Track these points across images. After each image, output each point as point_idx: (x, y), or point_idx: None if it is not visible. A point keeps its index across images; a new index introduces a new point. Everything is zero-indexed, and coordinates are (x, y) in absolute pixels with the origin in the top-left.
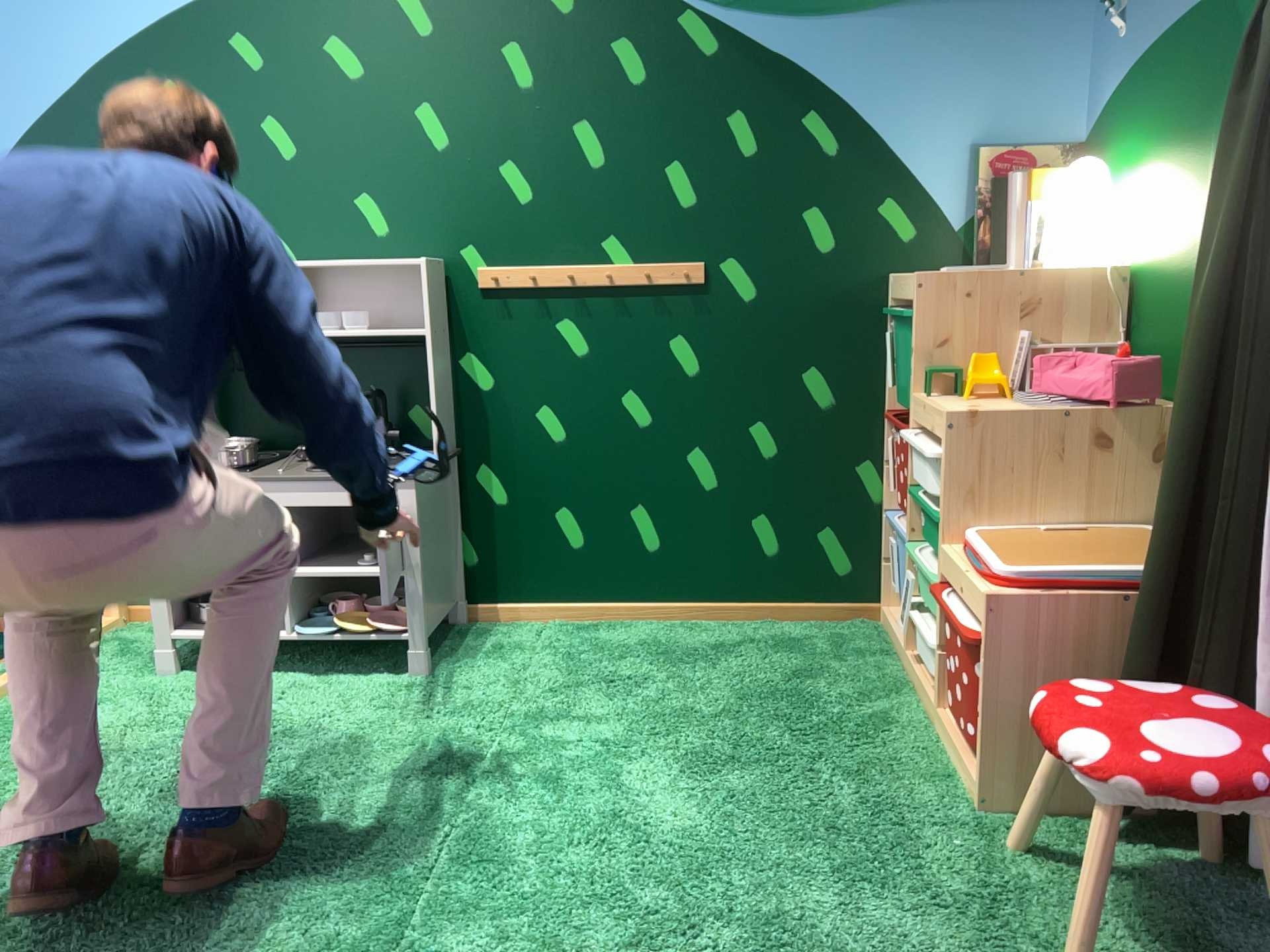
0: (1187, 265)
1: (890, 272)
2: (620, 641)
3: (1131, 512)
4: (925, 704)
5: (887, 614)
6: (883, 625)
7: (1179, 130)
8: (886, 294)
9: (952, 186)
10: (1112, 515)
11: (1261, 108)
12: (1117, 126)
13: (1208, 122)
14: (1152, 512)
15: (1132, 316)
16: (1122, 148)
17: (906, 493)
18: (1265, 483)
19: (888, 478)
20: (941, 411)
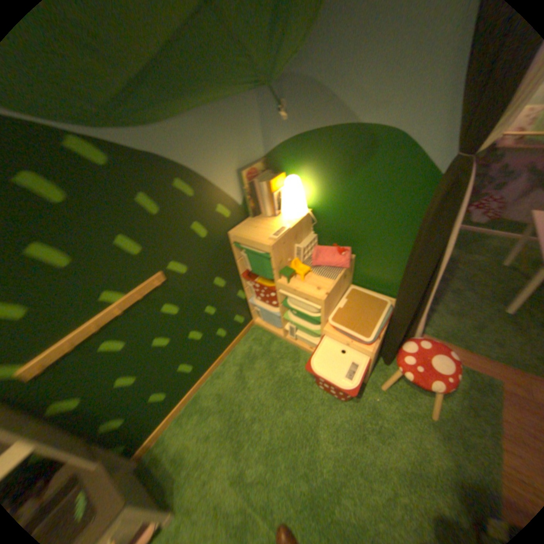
0: (345, 215)
1: (229, 231)
2: (207, 406)
3: (348, 286)
4: (309, 352)
5: (260, 322)
6: (259, 325)
7: (336, 170)
8: (230, 239)
9: (237, 189)
10: (345, 290)
11: (454, 209)
12: (291, 156)
13: (356, 172)
14: (350, 283)
15: (316, 224)
16: (296, 166)
17: (272, 301)
18: (429, 296)
19: (252, 293)
20: (312, 295)
